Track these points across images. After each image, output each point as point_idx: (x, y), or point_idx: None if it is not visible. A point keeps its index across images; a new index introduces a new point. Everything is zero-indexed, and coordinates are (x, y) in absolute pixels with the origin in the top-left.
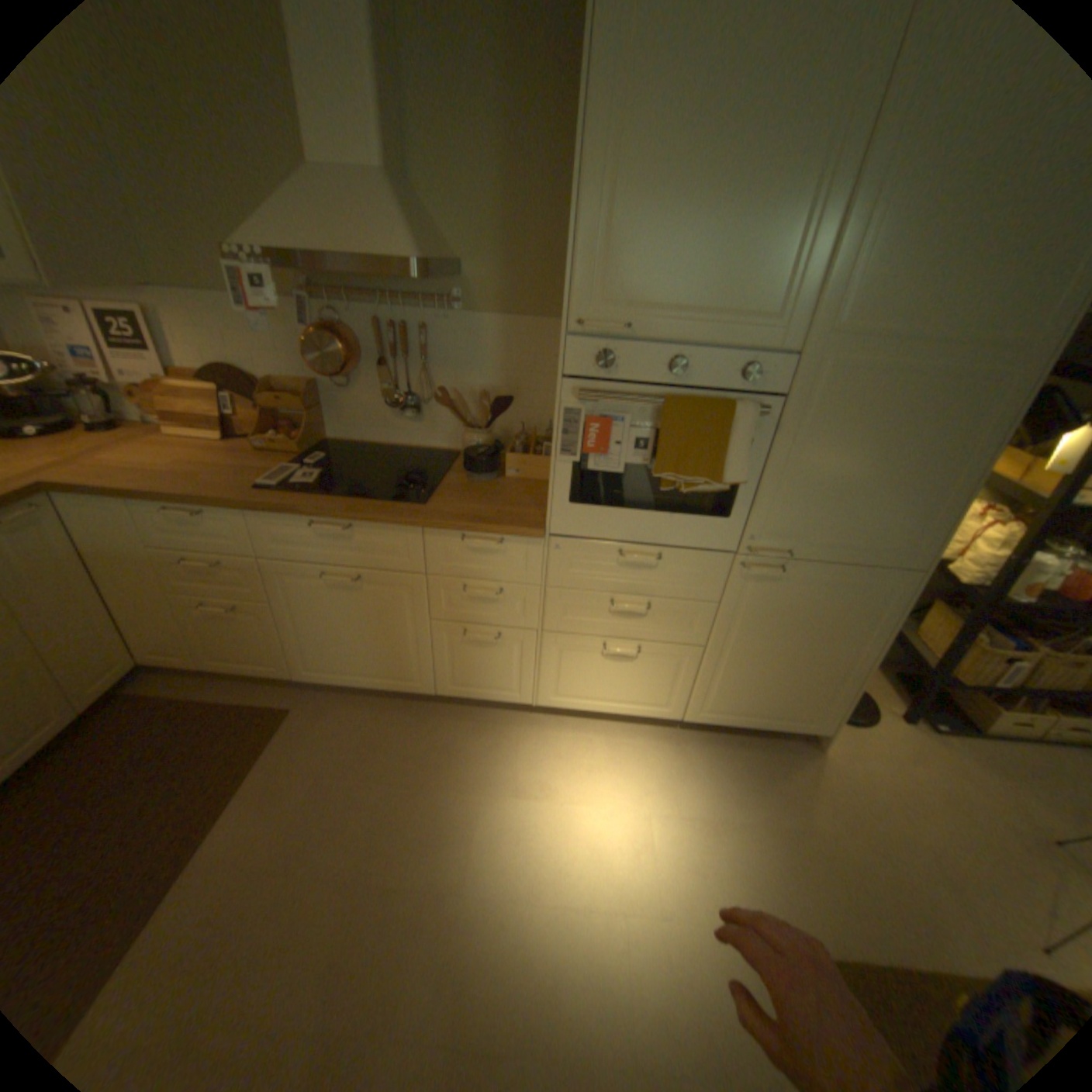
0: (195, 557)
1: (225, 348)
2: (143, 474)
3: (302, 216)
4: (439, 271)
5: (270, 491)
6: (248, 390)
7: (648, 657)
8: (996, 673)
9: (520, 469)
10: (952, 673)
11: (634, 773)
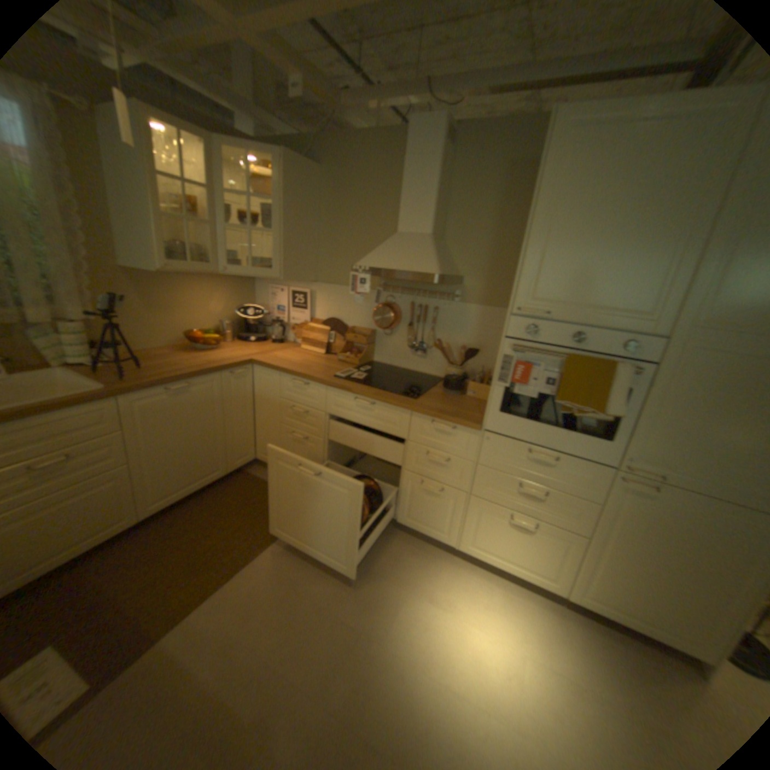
0: (298, 407)
1: (338, 311)
2: (289, 363)
3: (389, 255)
4: (449, 281)
5: (340, 379)
6: (342, 332)
7: (544, 535)
8: None
9: (475, 391)
10: None
11: (521, 624)
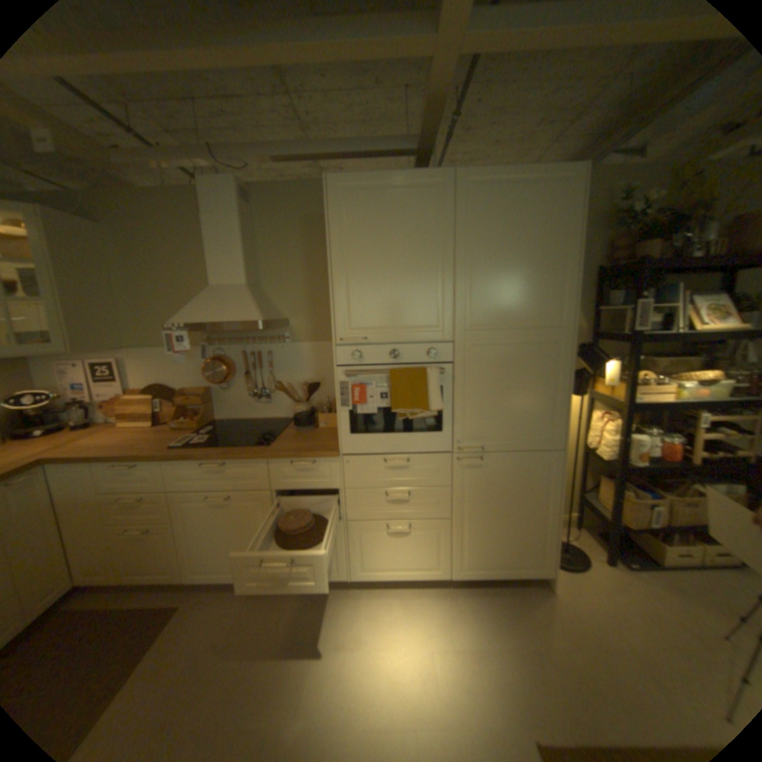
0: (128, 497)
1: (160, 376)
2: (104, 448)
3: (206, 308)
4: (277, 325)
5: (178, 449)
6: (171, 397)
7: (418, 531)
8: (647, 517)
9: (328, 422)
10: (621, 522)
11: (422, 624)
